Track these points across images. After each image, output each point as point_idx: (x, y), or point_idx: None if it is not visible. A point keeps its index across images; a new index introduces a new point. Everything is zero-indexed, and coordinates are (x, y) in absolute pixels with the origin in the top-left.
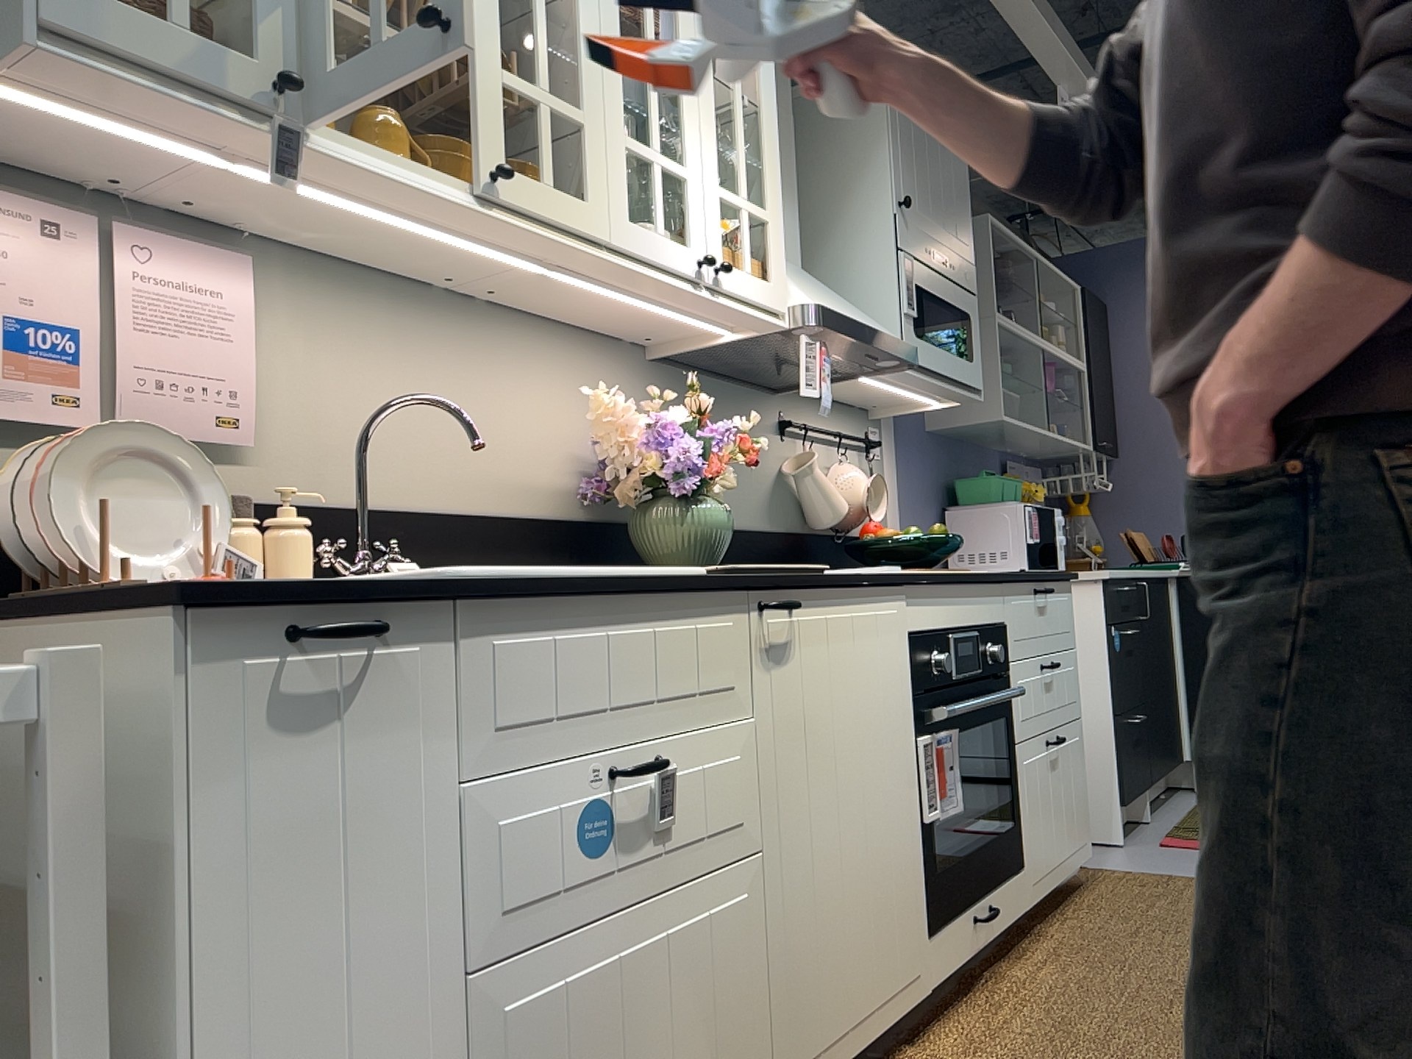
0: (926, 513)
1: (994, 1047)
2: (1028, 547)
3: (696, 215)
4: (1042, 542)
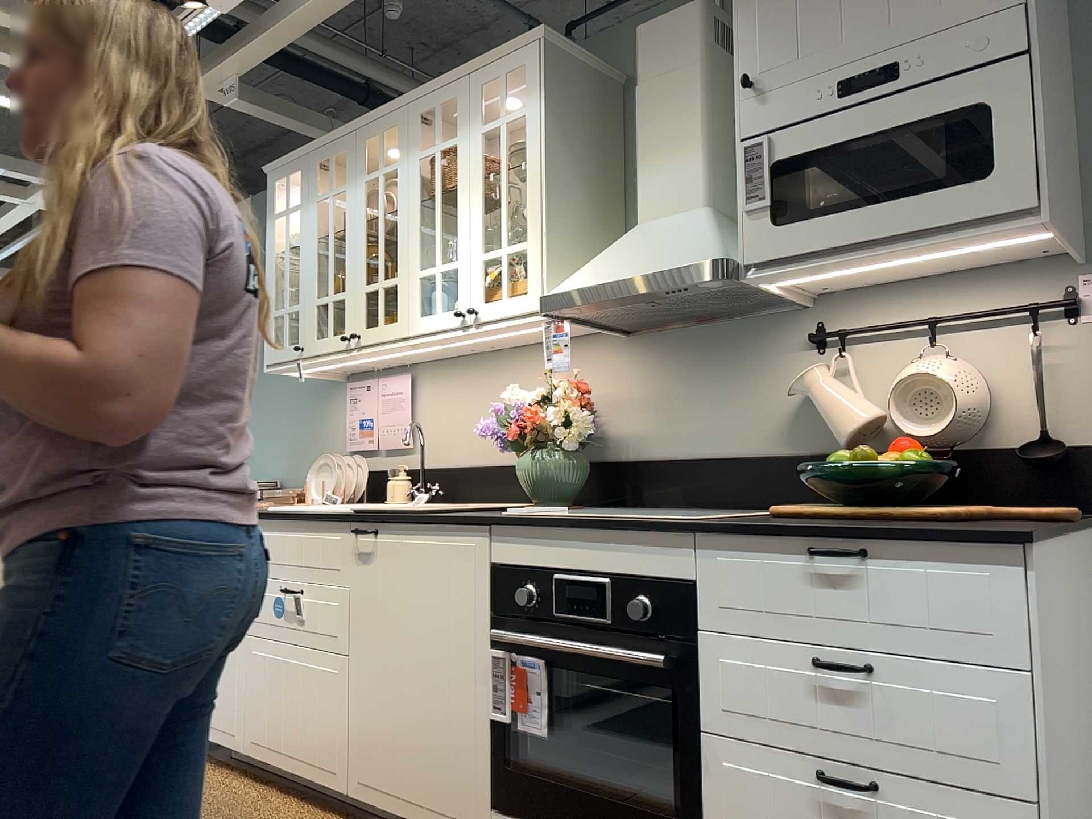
0: None
1: None
2: None
3: (461, 284)
4: None
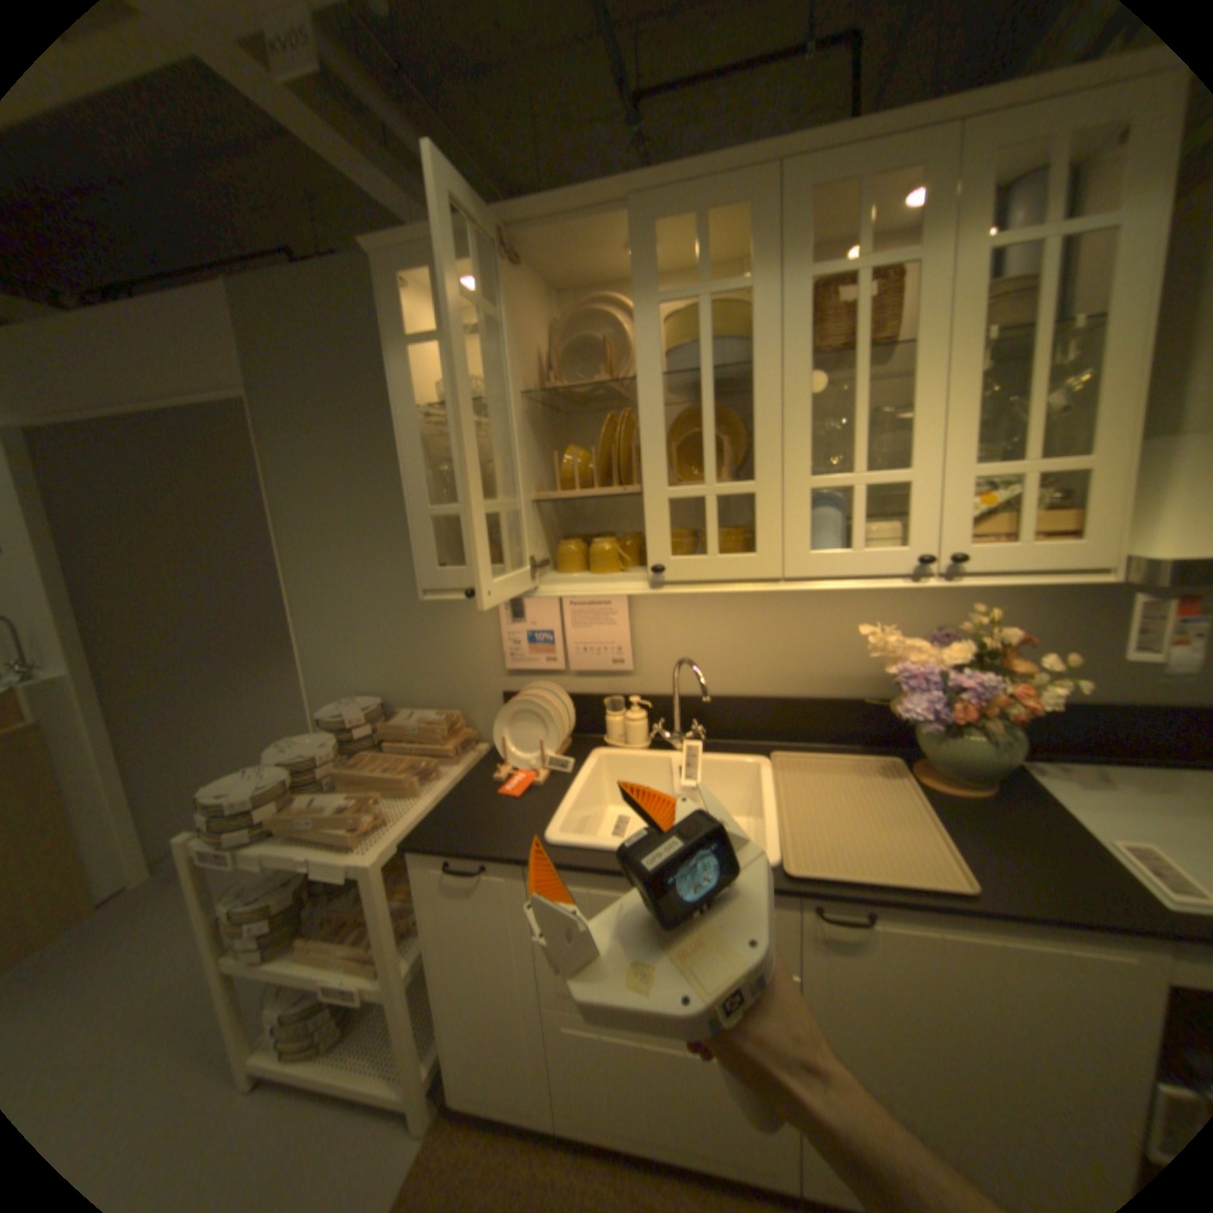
0: None
1: None
2: None
3: (923, 512)
4: None
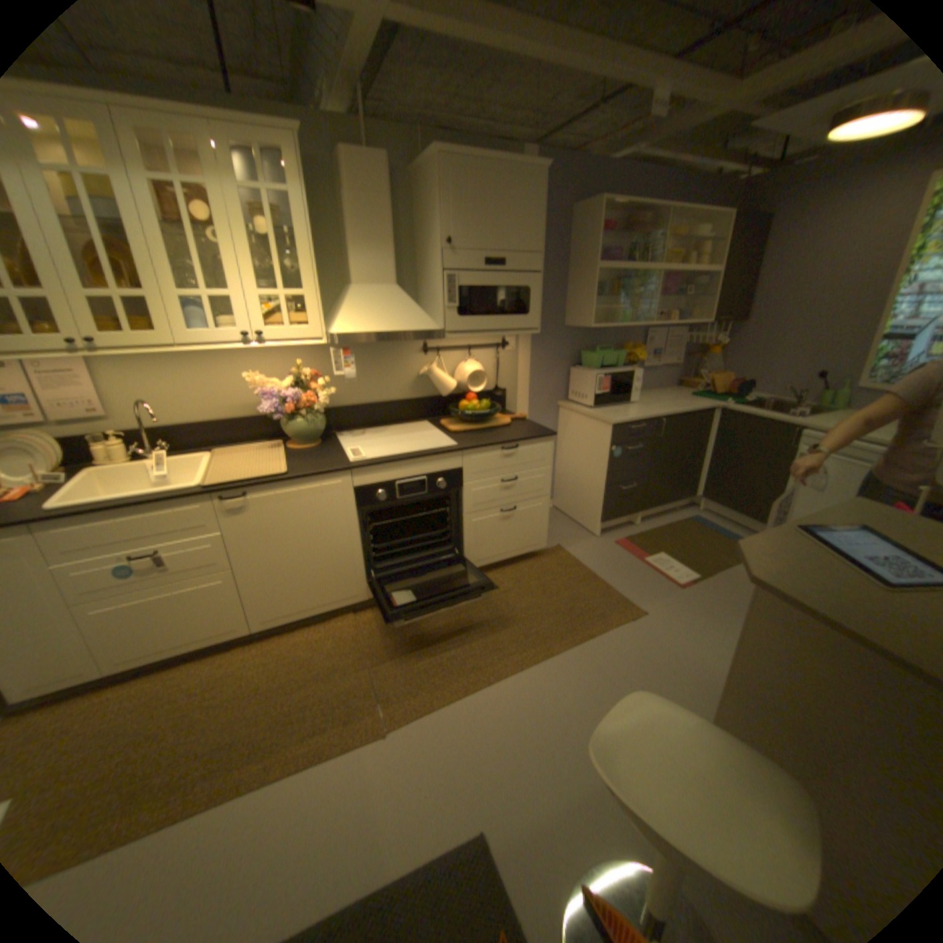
0: (553, 370)
1: (375, 625)
2: (596, 396)
3: (240, 312)
4: (609, 392)
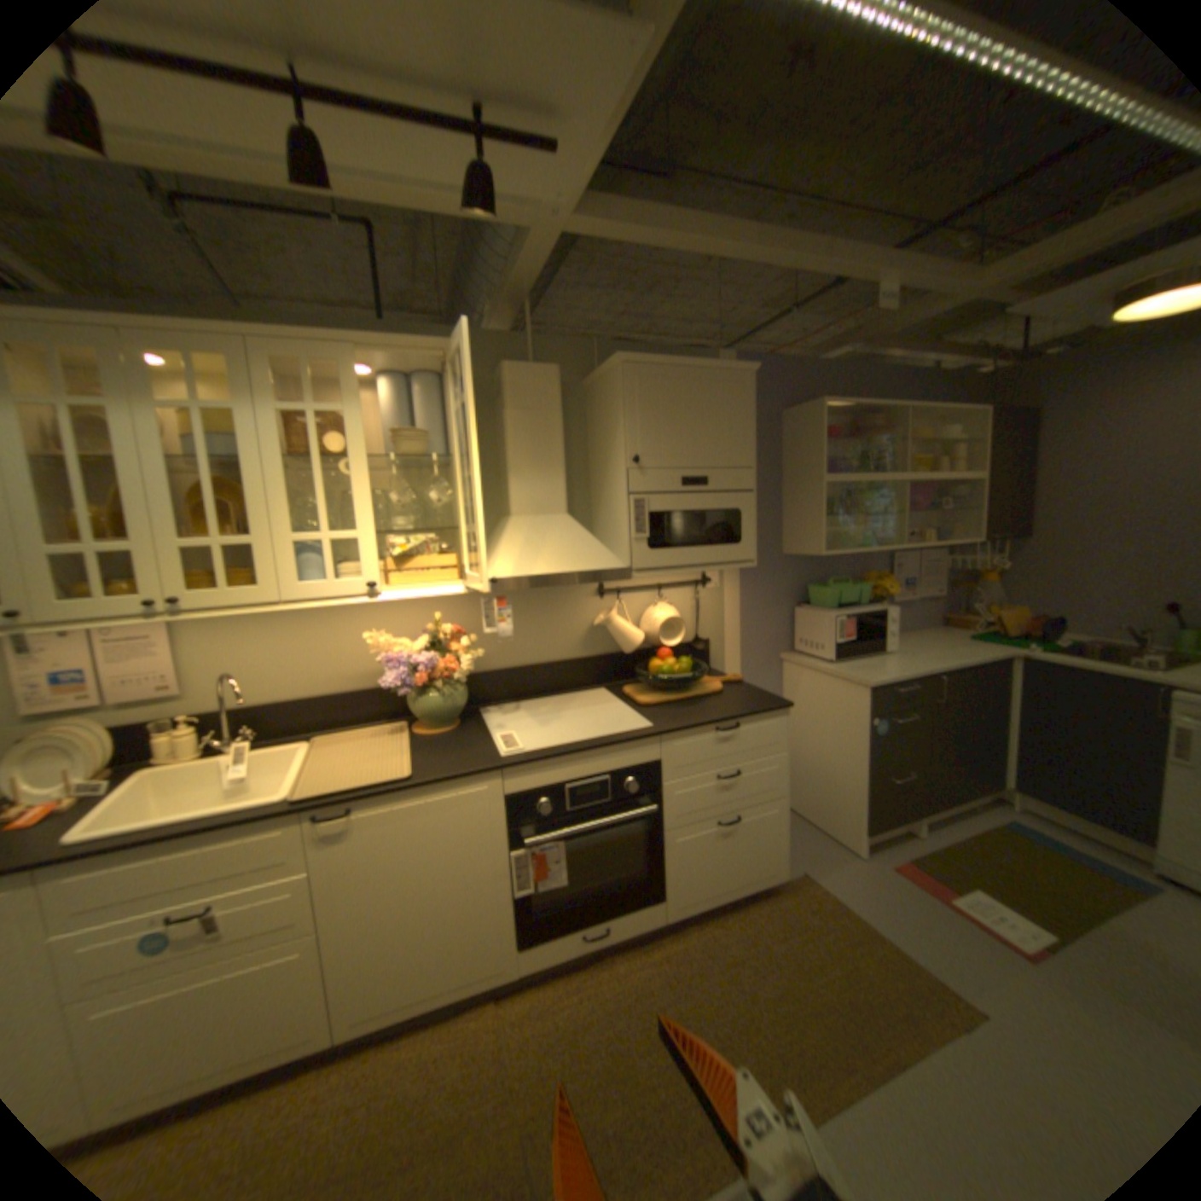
0: (771, 611)
1: (528, 1029)
2: (838, 645)
3: (366, 556)
4: (855, 639)
